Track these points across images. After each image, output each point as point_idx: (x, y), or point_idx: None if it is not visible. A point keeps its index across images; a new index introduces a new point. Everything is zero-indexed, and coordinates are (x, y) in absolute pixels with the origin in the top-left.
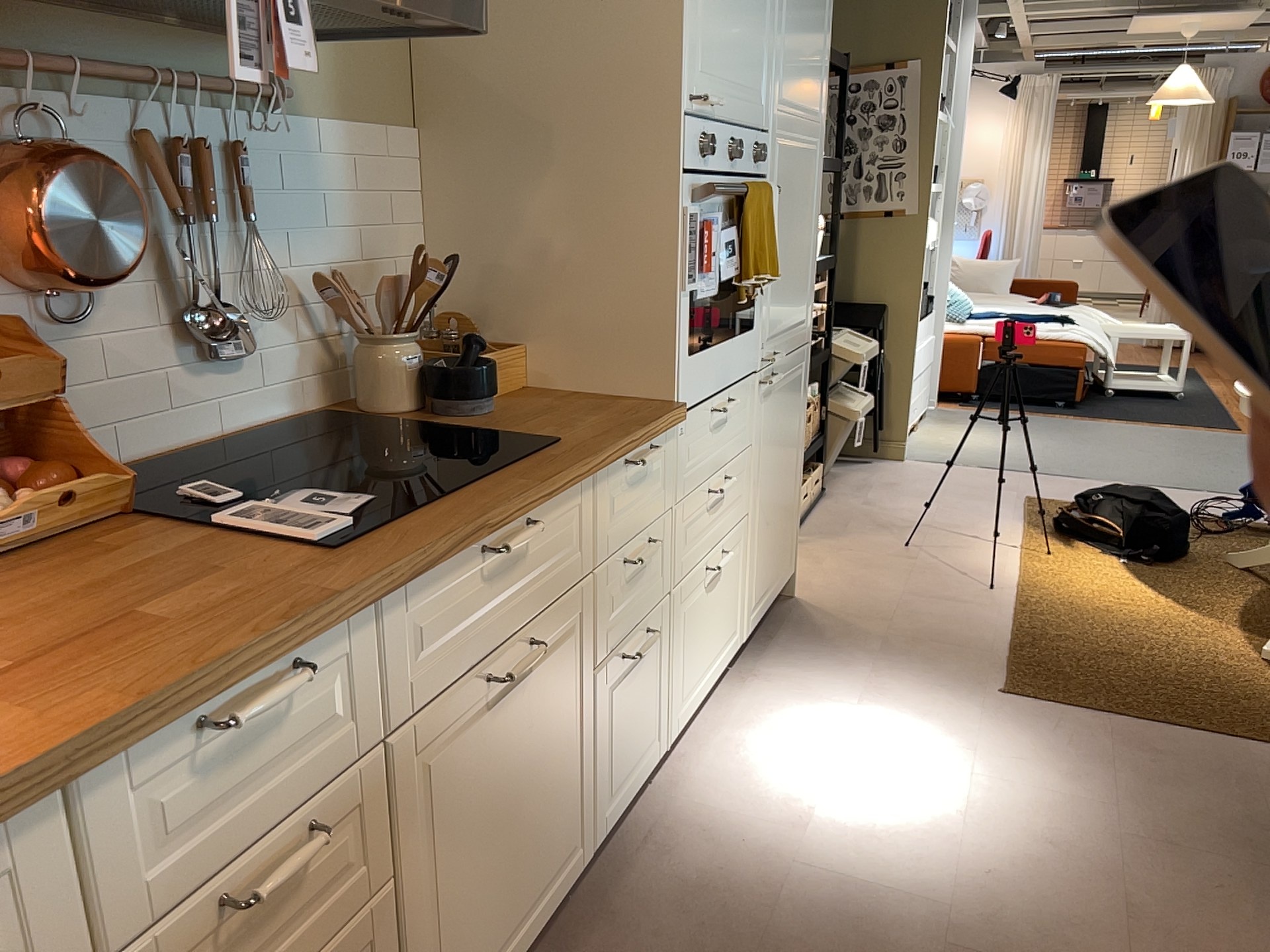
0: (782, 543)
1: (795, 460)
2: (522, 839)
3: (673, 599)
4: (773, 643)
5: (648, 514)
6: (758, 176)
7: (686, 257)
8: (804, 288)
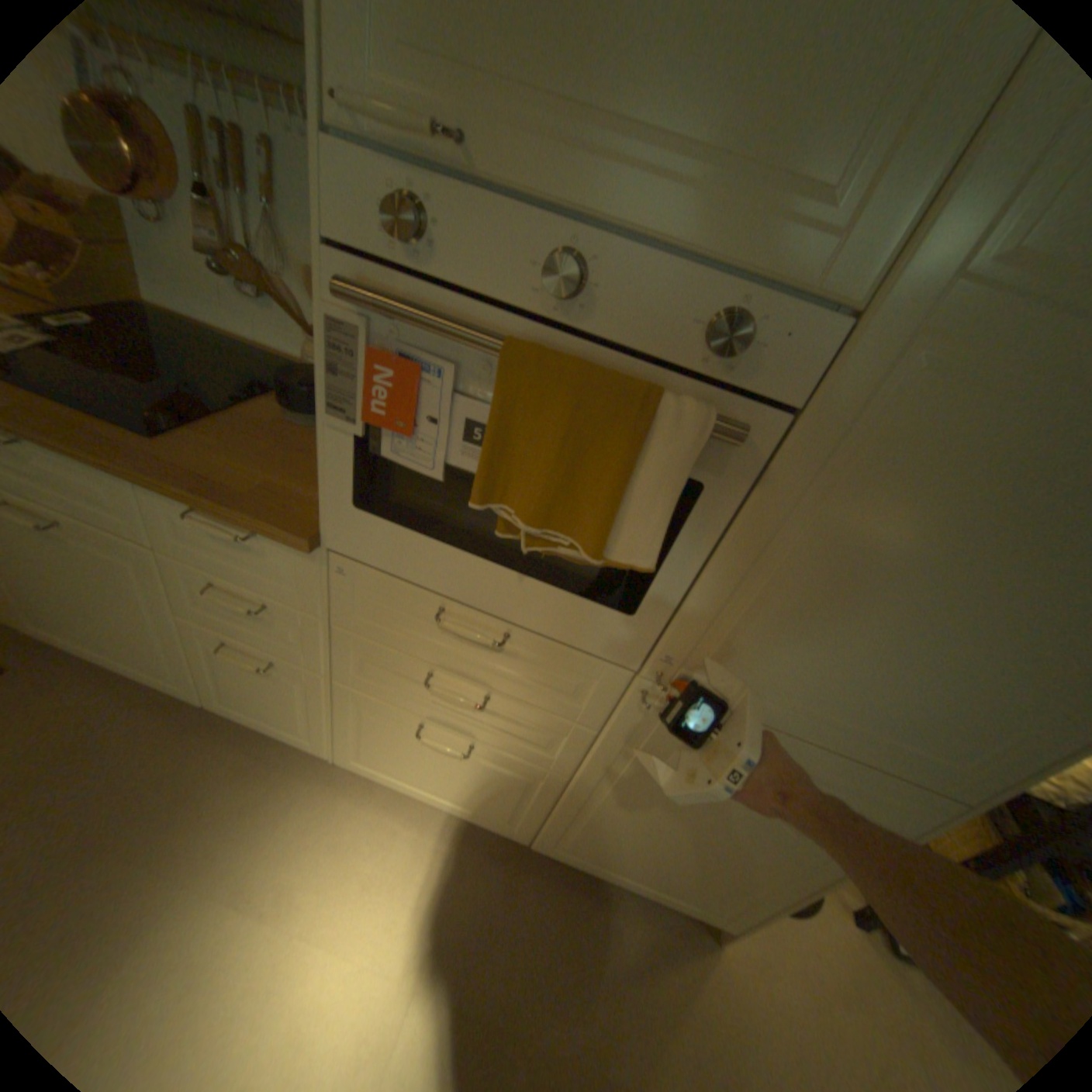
0: (690, 884)
1: (787, 865)
2: (95, 623)
3: (334, 688)
4: (596, 908)
5: (260, 587)
6: (732, 382)
7: (326, 376)
8: (980, 720)
